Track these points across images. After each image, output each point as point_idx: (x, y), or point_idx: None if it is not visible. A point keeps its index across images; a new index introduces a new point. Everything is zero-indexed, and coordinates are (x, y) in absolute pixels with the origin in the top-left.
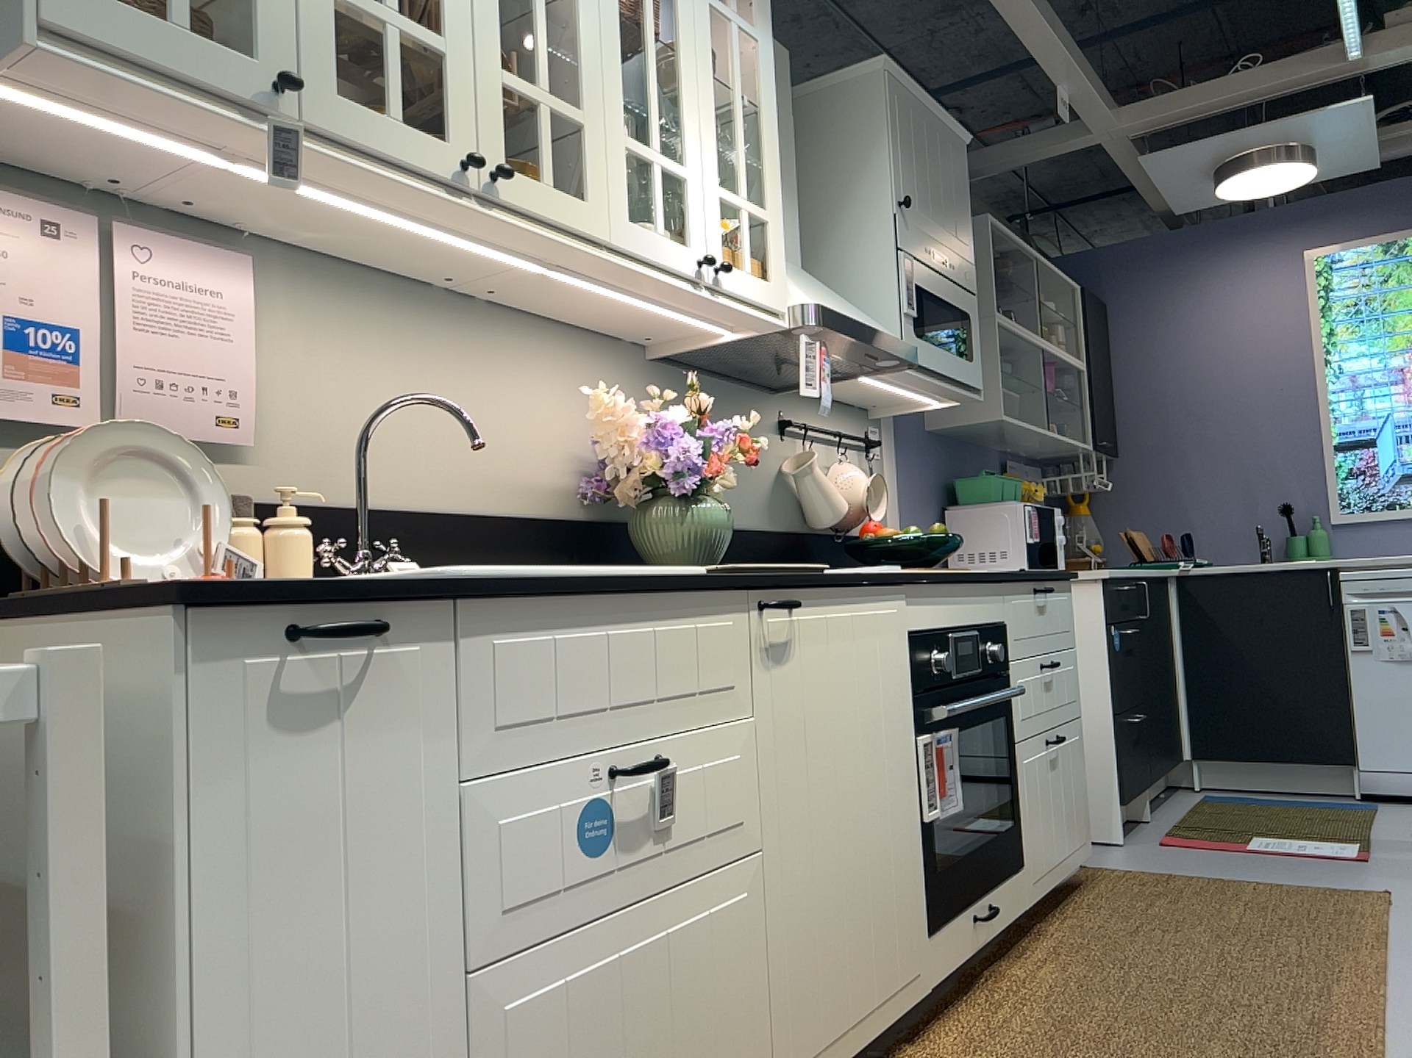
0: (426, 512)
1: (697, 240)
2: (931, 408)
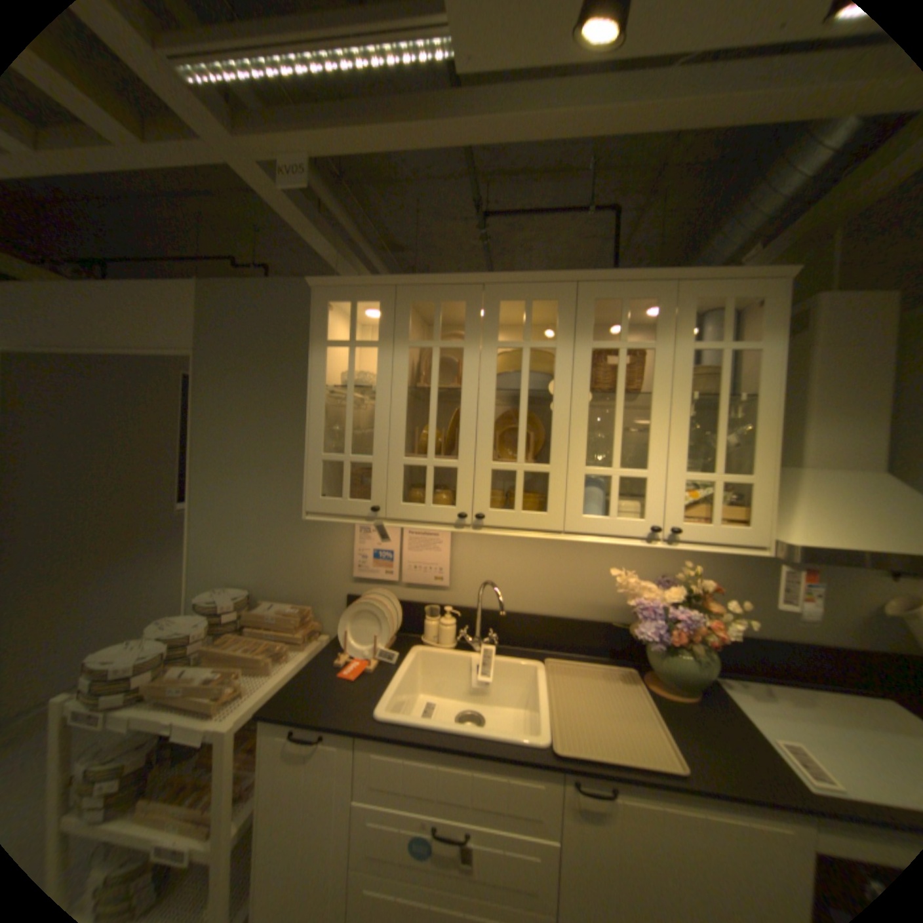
0: (528, 615)
1: (653, 515)
2: None
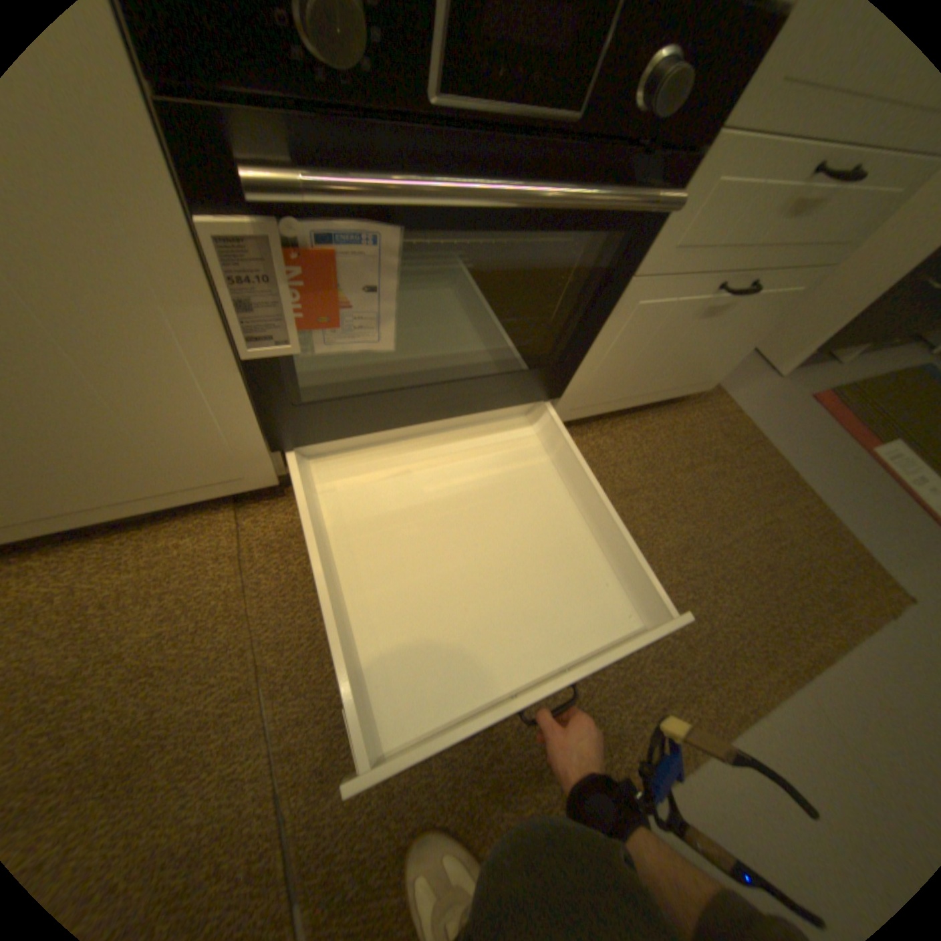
0: None
1: None
2: None
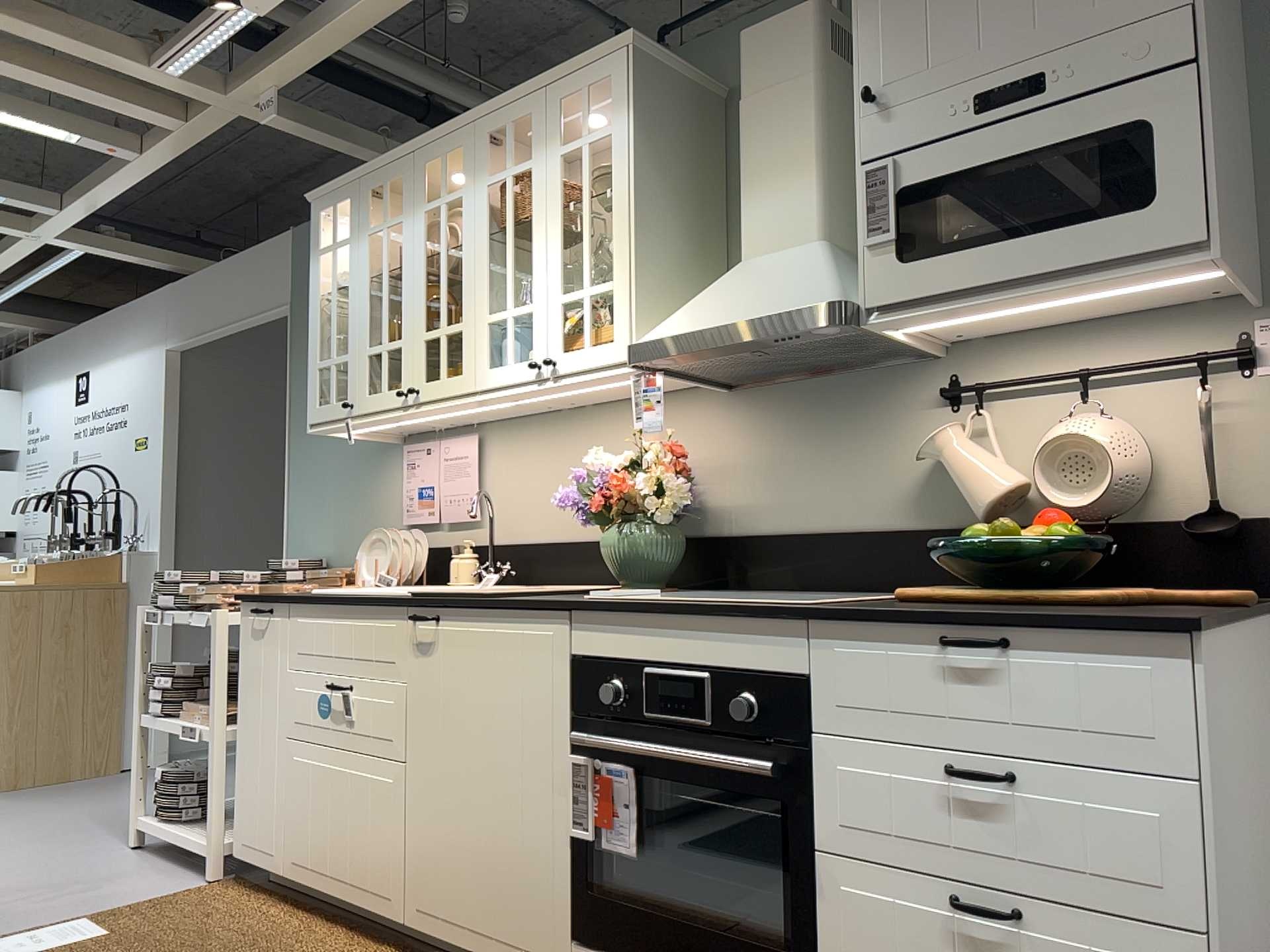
0: (549, 543)
1: (536, 349)
2: (1231, 280)
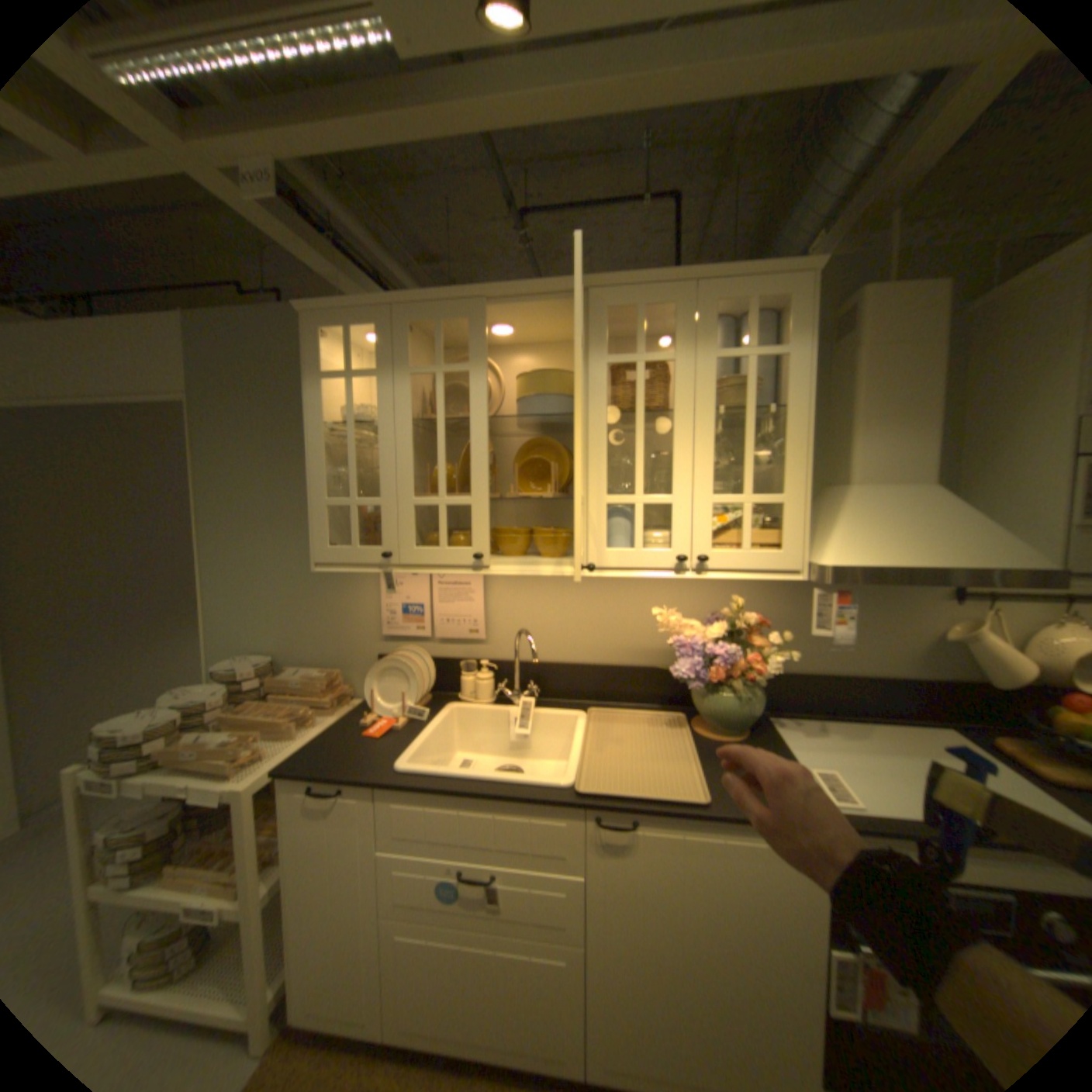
0: (571, 664)
1: (679, 543)
2: None
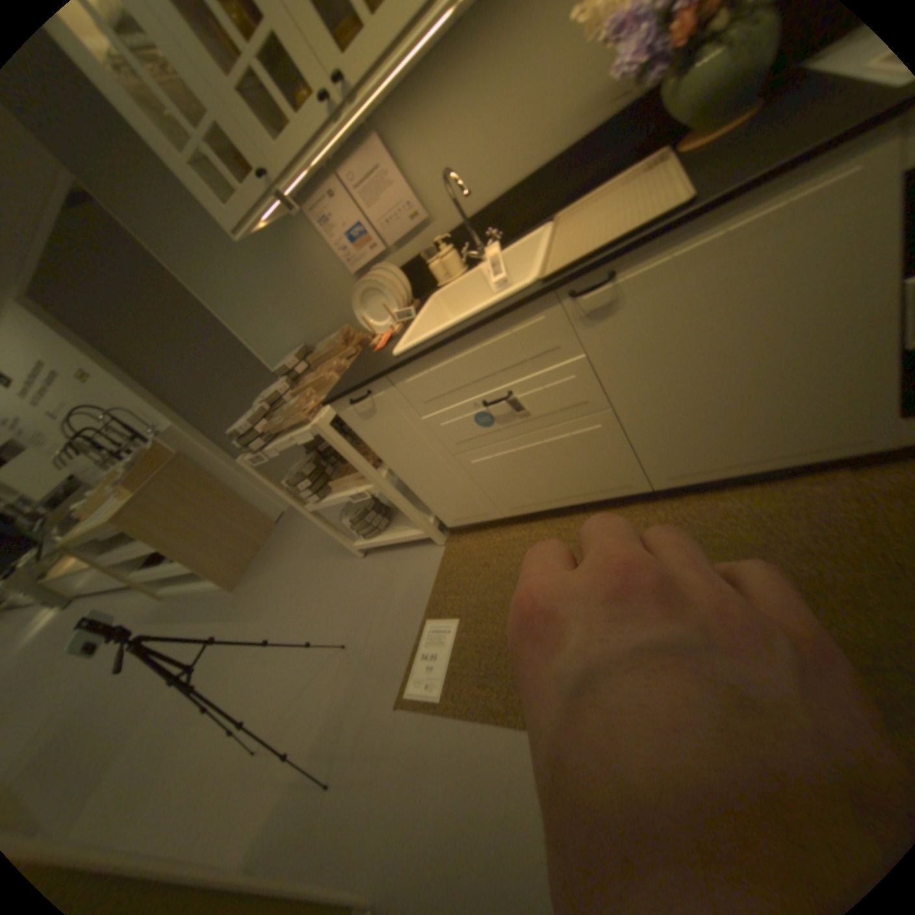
0: (522, 182)
1: None
2: None
